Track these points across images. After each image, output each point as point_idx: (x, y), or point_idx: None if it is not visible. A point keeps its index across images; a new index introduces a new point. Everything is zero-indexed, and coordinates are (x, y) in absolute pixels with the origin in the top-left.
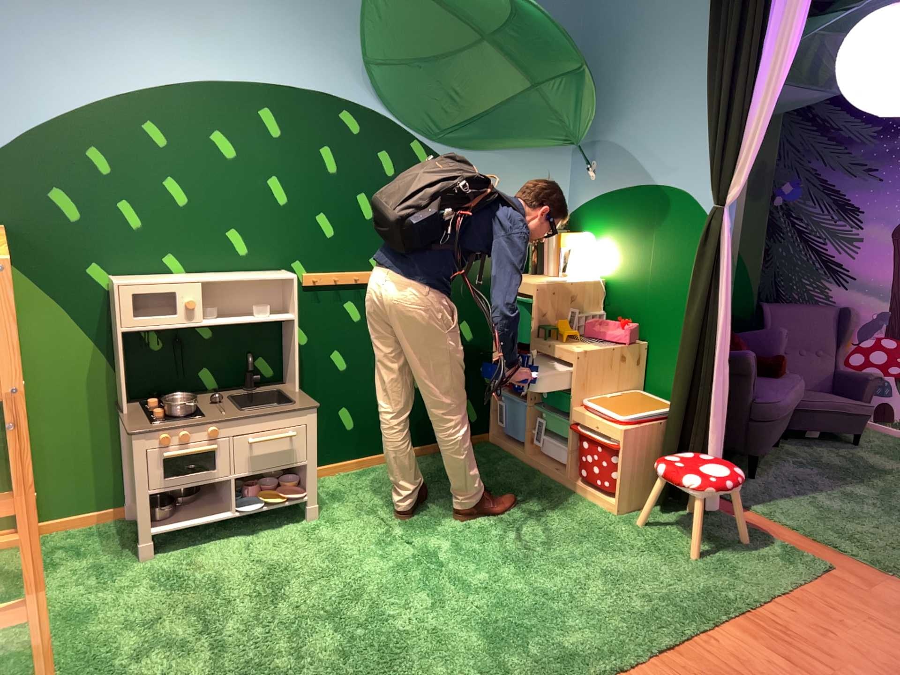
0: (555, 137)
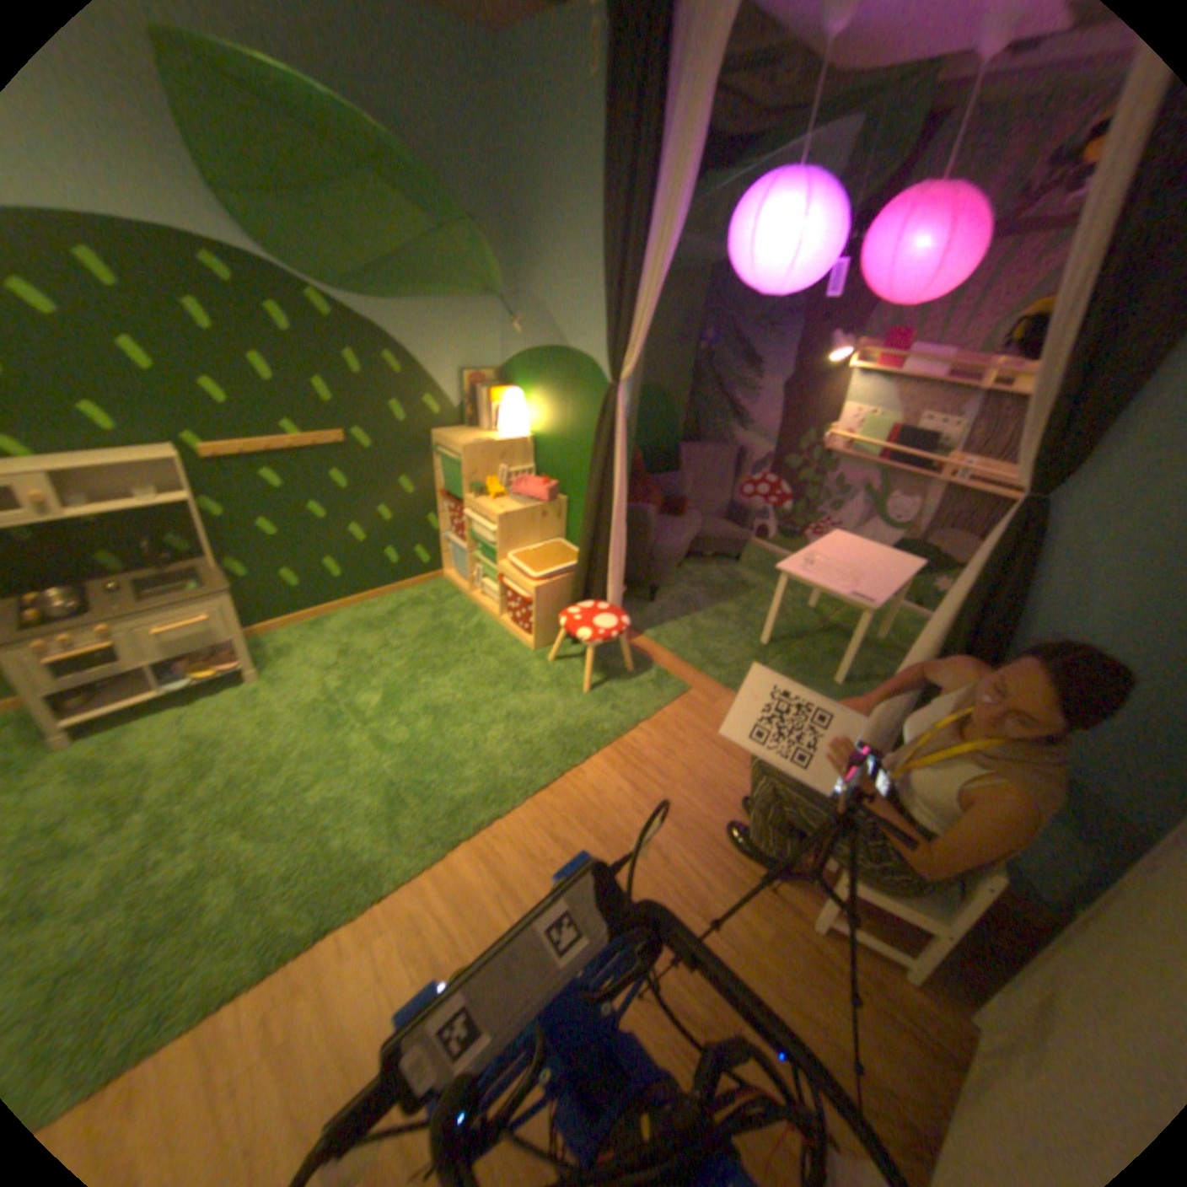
0: (475, 284)
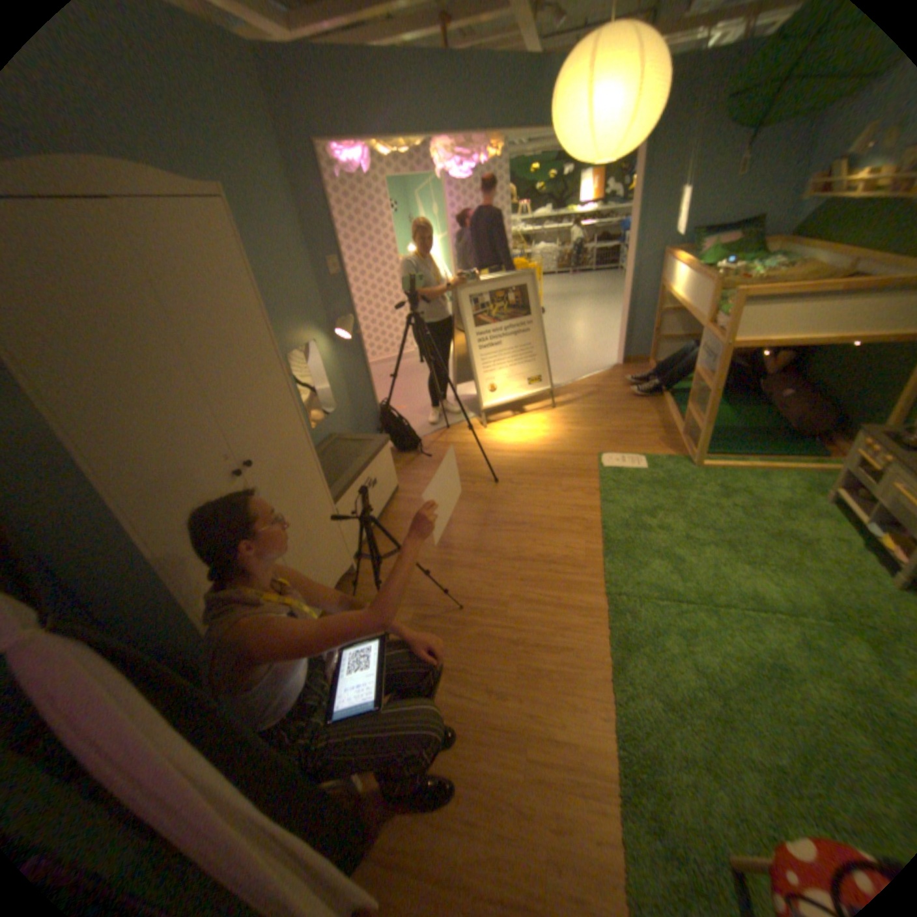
0: None
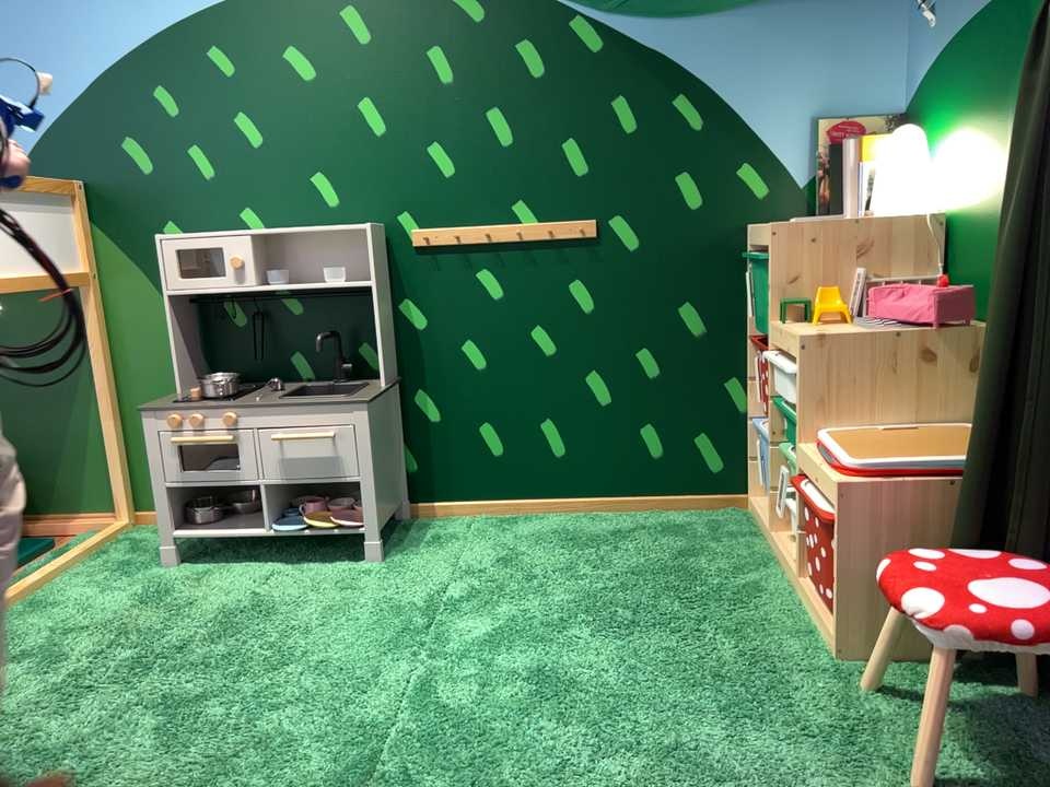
0: None
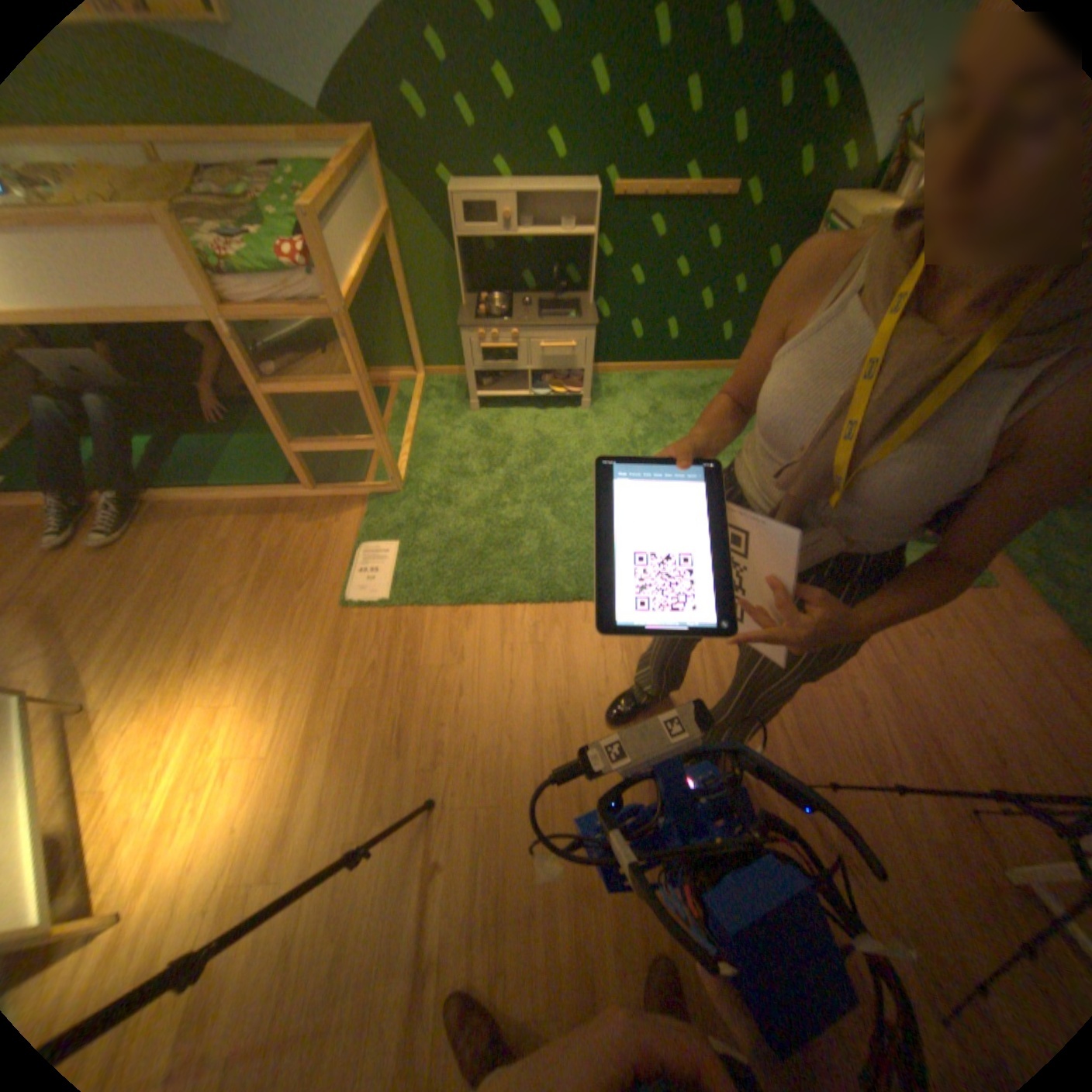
0: None
